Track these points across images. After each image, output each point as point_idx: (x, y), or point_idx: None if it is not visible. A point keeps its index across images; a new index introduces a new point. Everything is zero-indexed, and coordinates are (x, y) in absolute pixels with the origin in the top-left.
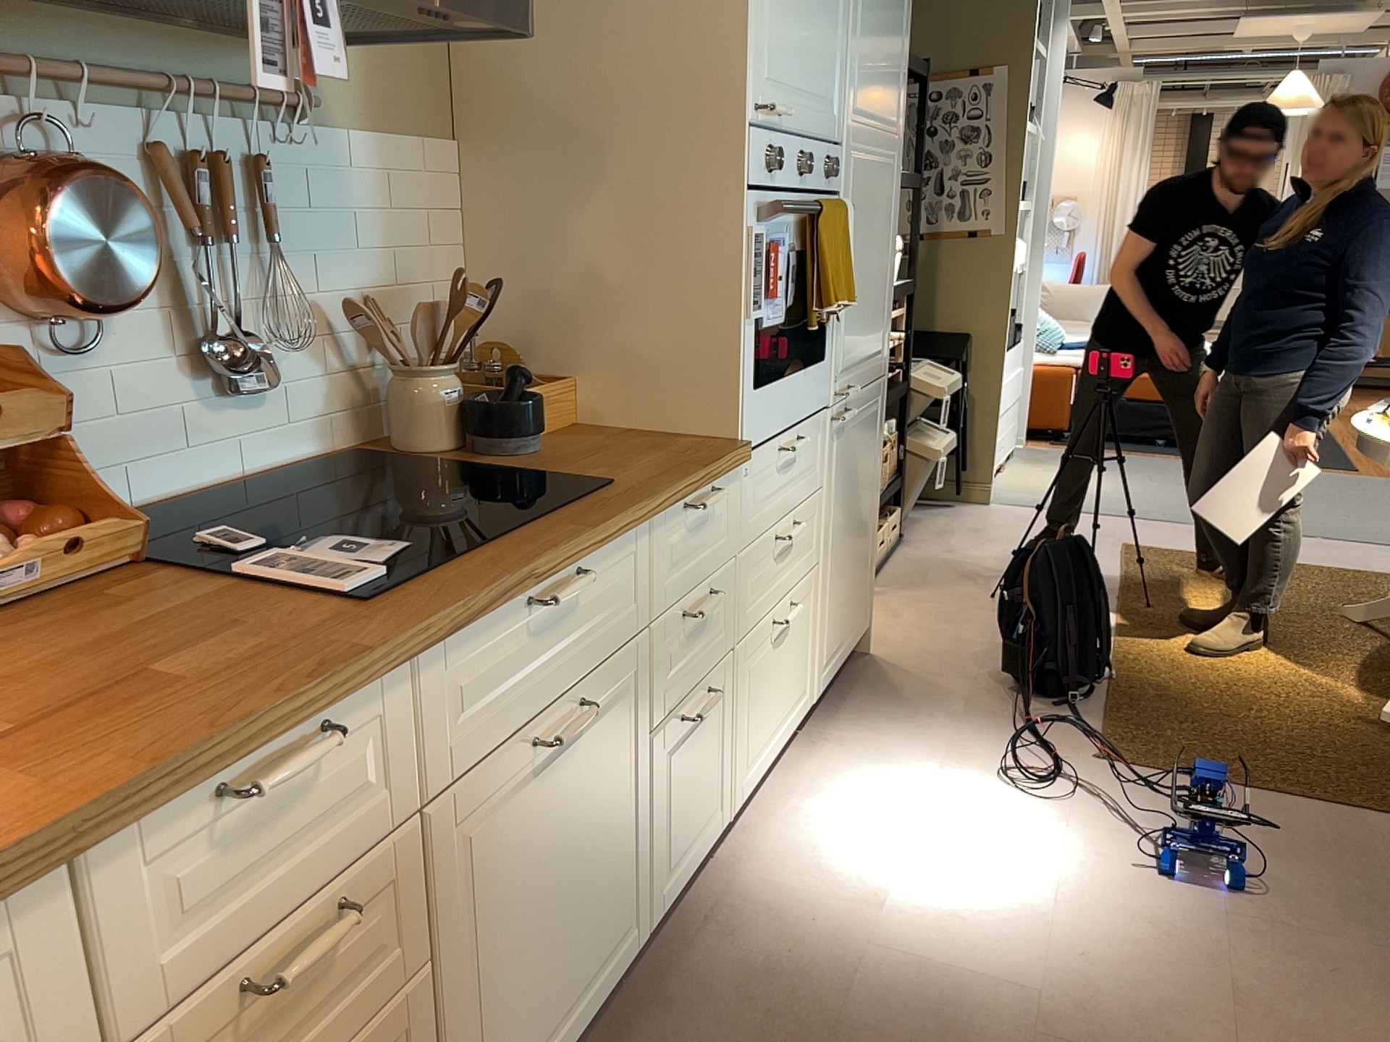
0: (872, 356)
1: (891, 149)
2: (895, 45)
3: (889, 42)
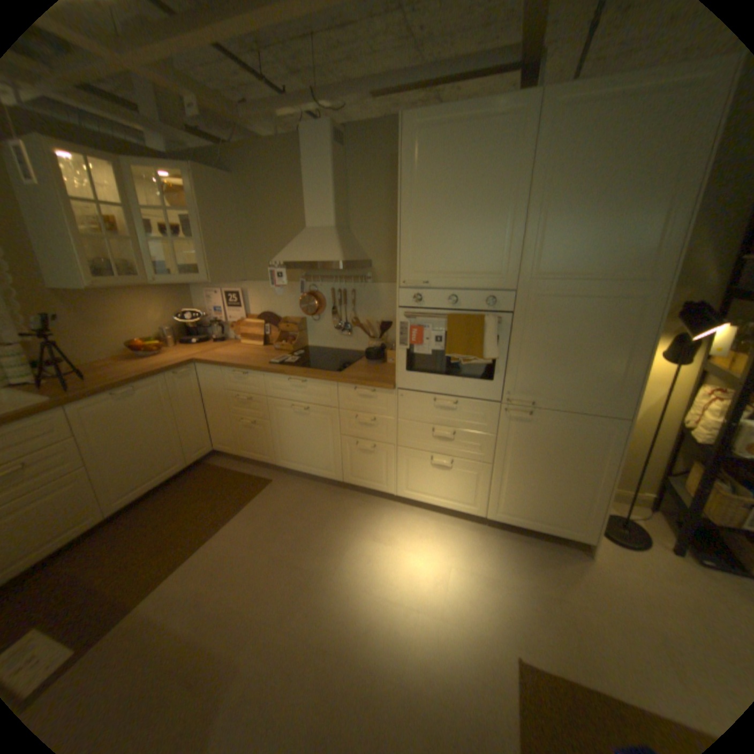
0: (593, 400)
1: (635, 285)
2: (641, 221)
3: (621, 222)
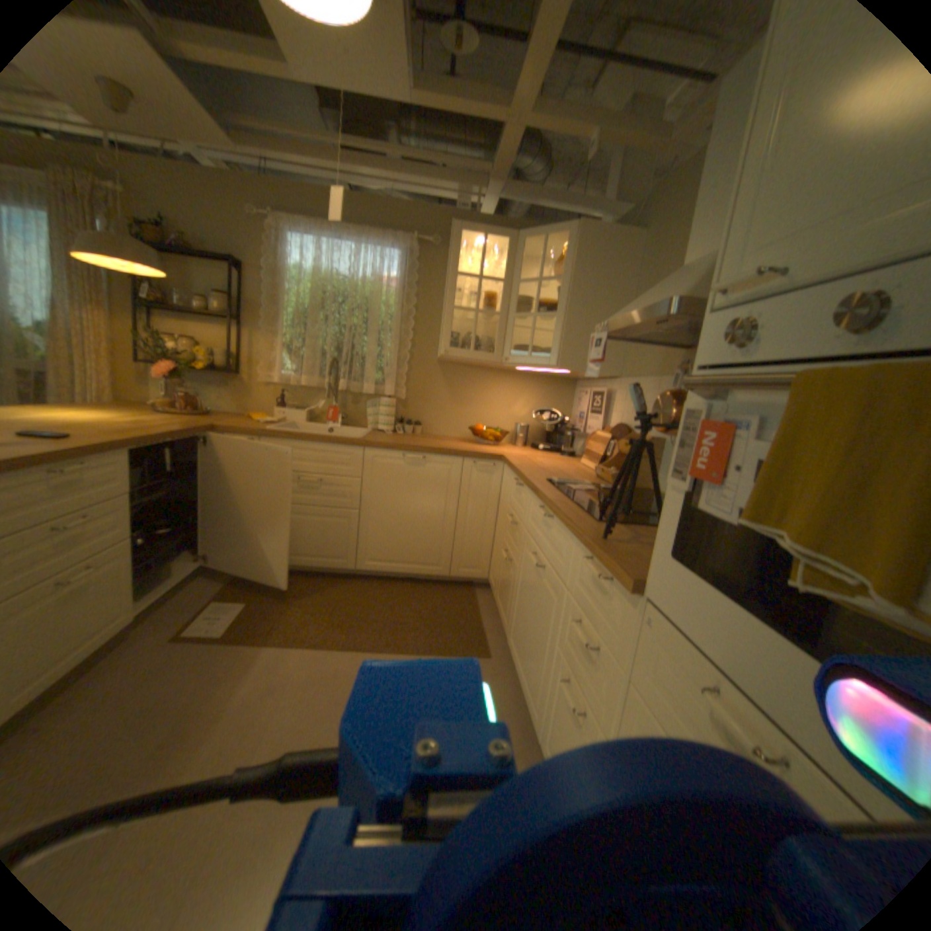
0: None
1: None
2: None
3: None
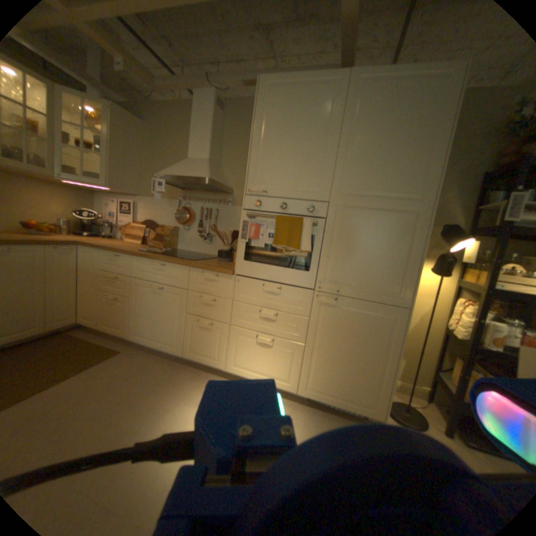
0: (383, 291)
1: (411, 203)
2: (414, 158)
3: (401, 158)
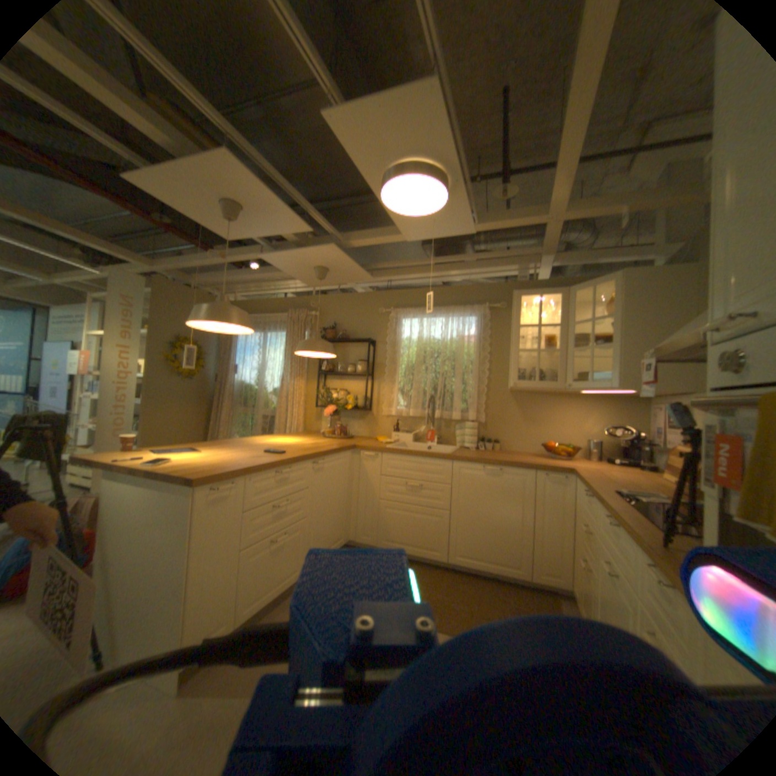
0: None
1: None
2: None
3: None
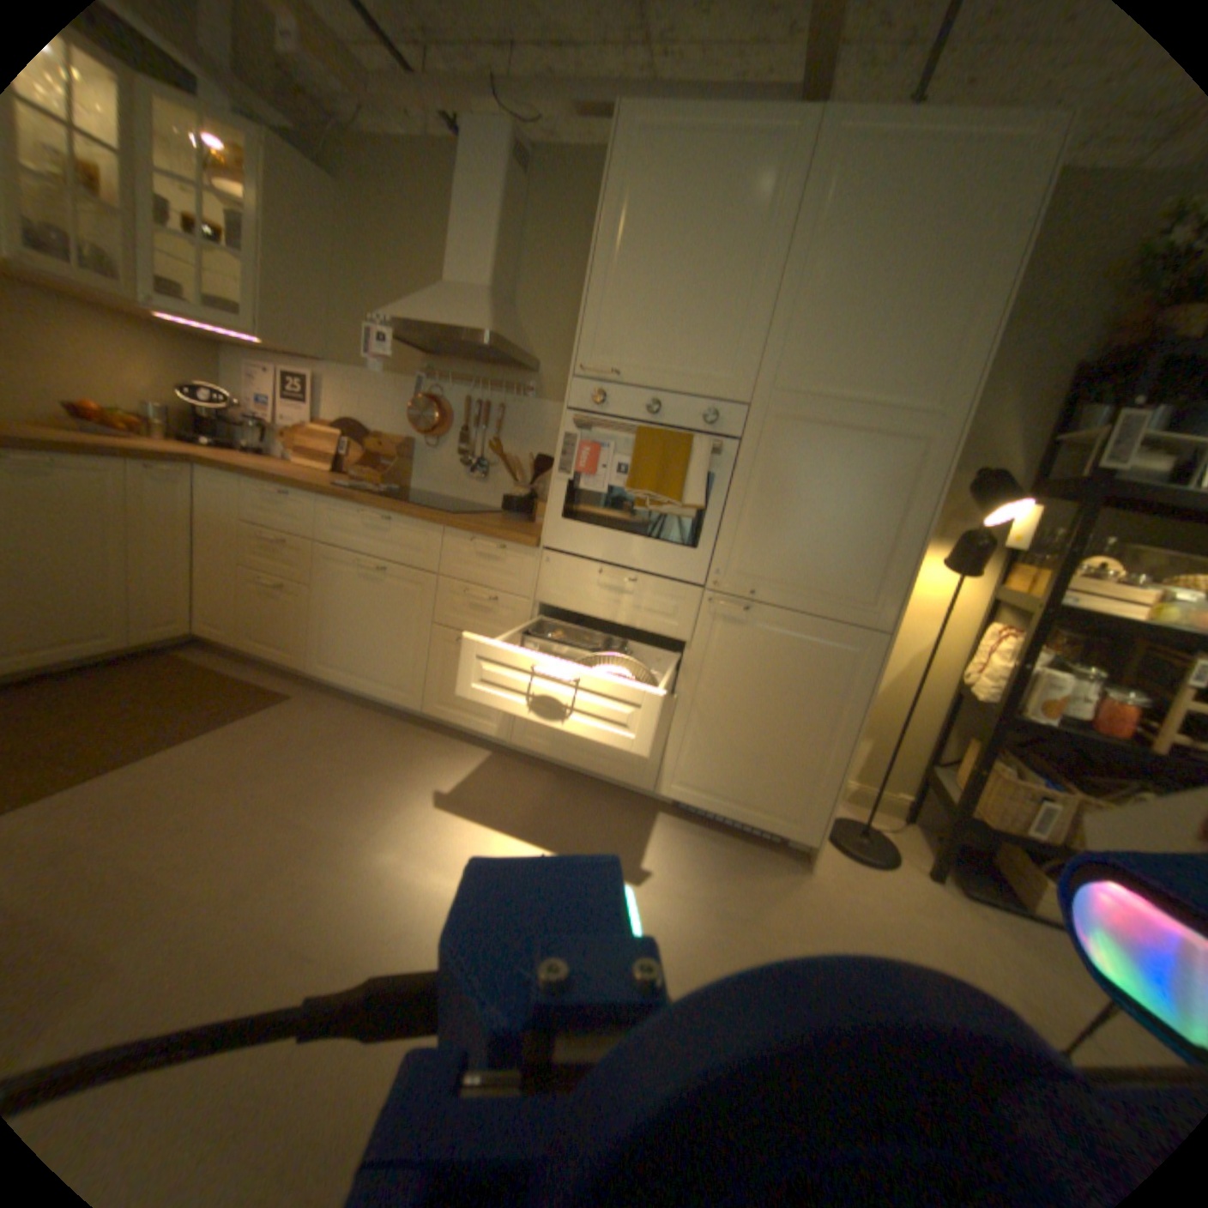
0: (841, 597)
1: (917, 419)
2: (934, 323)
3: (908, 321)
